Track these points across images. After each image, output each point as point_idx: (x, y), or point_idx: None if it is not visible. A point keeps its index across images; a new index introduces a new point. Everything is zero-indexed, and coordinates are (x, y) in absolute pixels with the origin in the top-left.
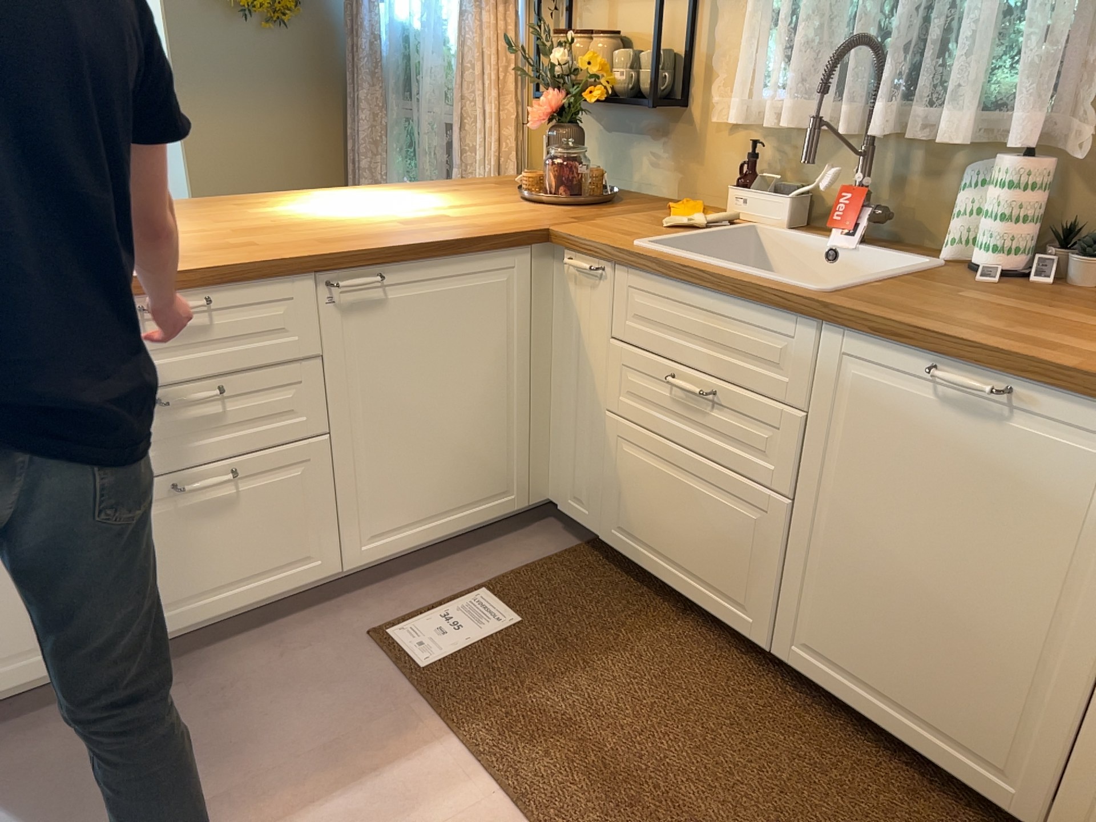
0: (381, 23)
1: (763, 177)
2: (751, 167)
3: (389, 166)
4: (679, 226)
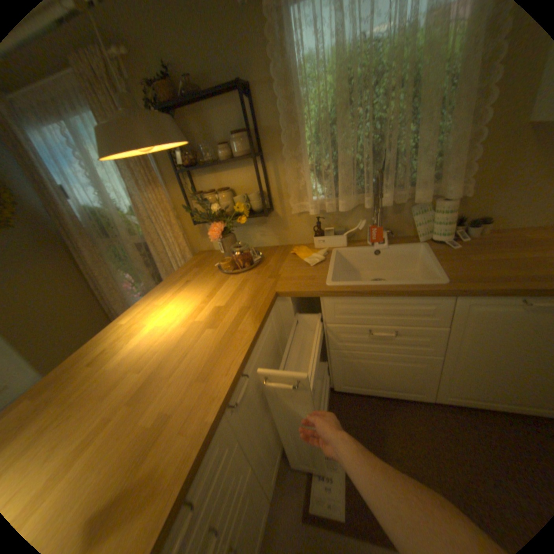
0: (71, 208)
1: (327, 228)
2: (319, 226)
3: (112, 269)
4: (317, 262)
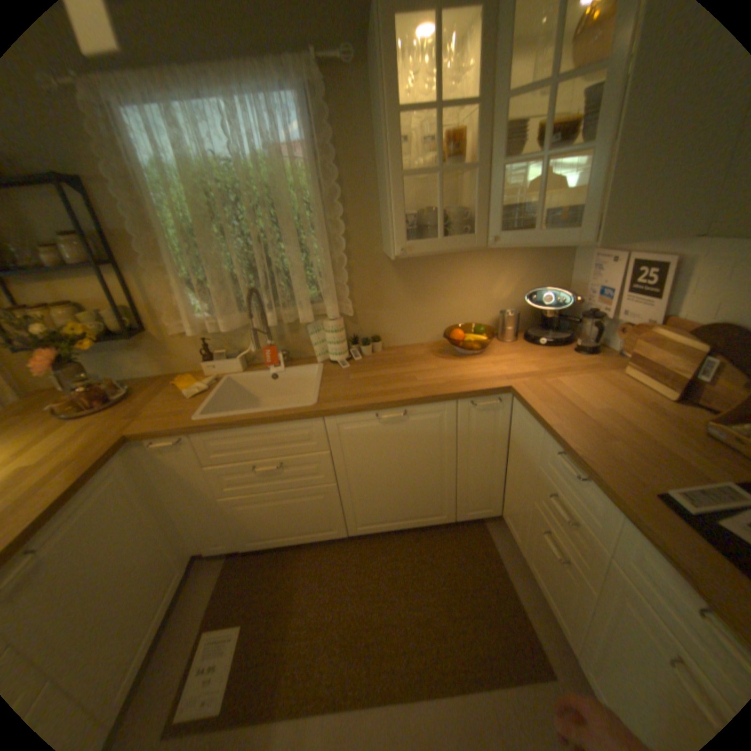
0: None
1: (217, 352)
2: (207, 349)
3: None
4: (196, 394)
